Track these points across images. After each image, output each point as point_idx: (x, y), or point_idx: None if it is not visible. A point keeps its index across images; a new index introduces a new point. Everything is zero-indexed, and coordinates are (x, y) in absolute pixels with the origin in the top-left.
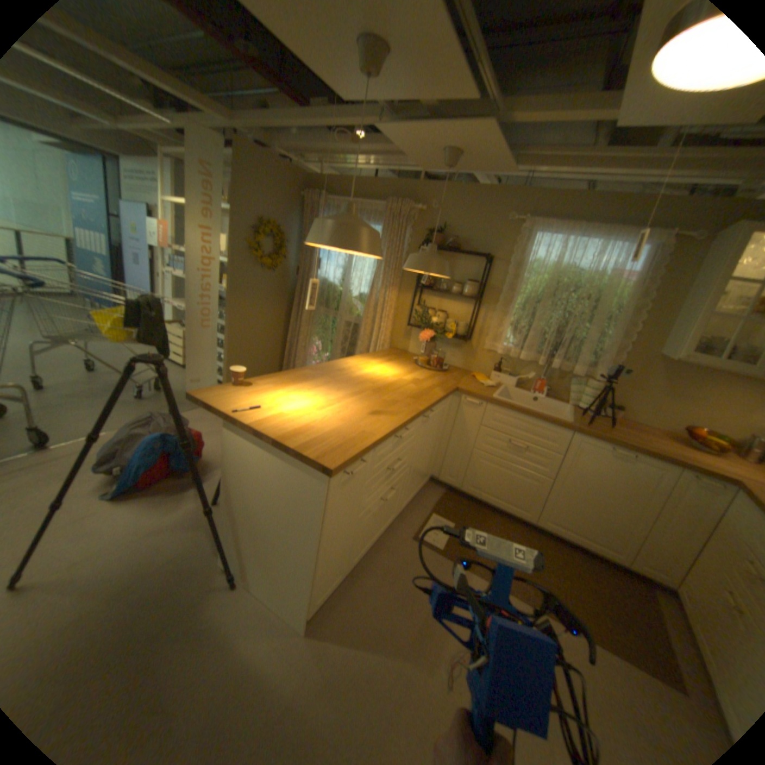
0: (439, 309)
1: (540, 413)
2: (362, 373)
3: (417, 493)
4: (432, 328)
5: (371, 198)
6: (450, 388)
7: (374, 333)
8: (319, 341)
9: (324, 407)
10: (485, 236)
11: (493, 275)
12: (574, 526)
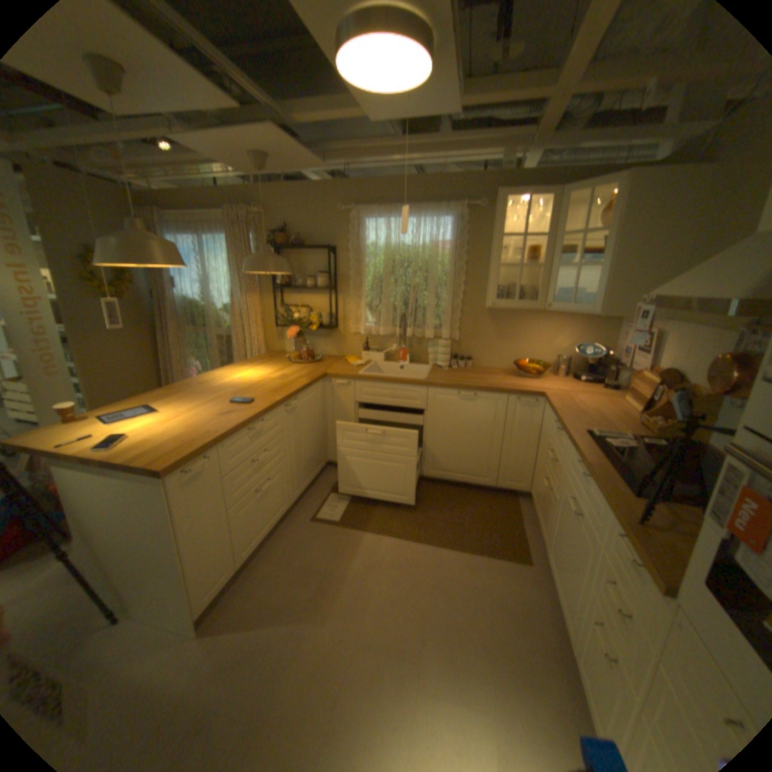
0: (303, 304)
1: (398, 378)
2: (227, 380)
3: (311, 479)
4: (297, 324)
5: (210, 207)
6: (318, 375)
7: (247, 340)
8: (196, 360)
9: (171, 419)
10: (324, 229)
11: (341, 263)
12: (448, 467)
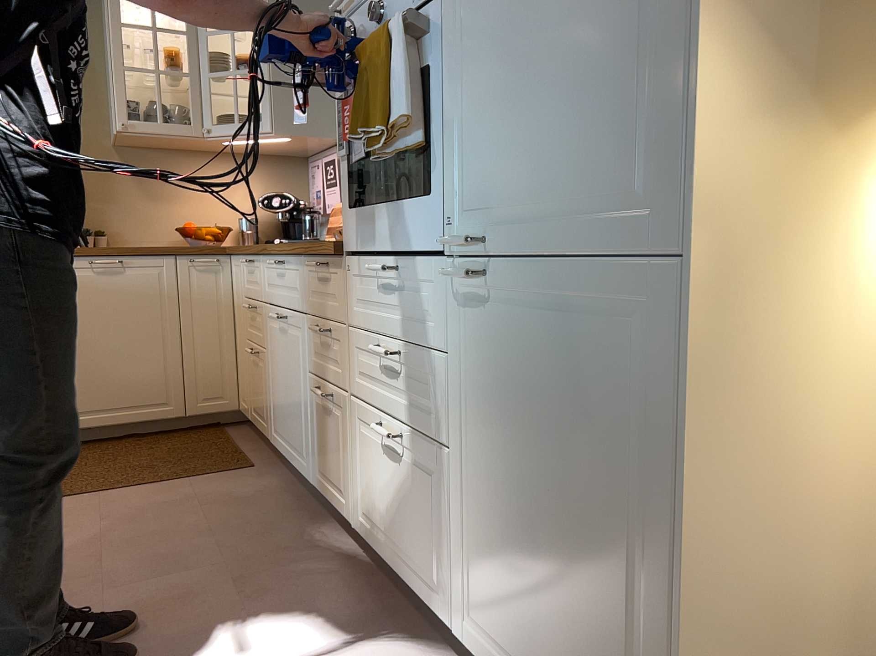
0: None
1: None
2: None
3: None
4: None
5: None
6: None
7: None
8: None
9: None
10: None
11: None
12: (94, 401)
